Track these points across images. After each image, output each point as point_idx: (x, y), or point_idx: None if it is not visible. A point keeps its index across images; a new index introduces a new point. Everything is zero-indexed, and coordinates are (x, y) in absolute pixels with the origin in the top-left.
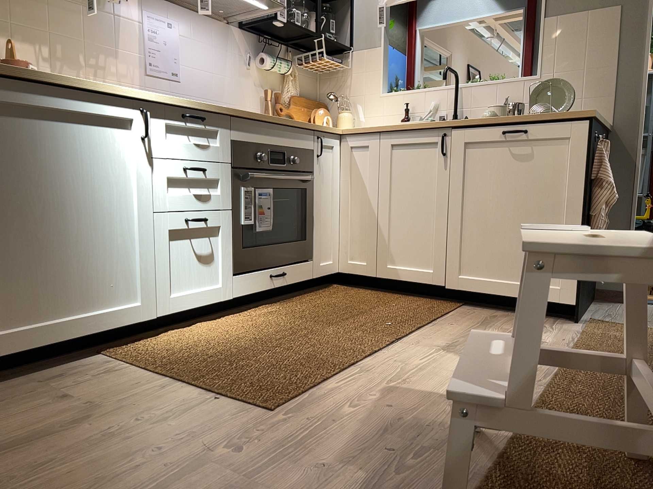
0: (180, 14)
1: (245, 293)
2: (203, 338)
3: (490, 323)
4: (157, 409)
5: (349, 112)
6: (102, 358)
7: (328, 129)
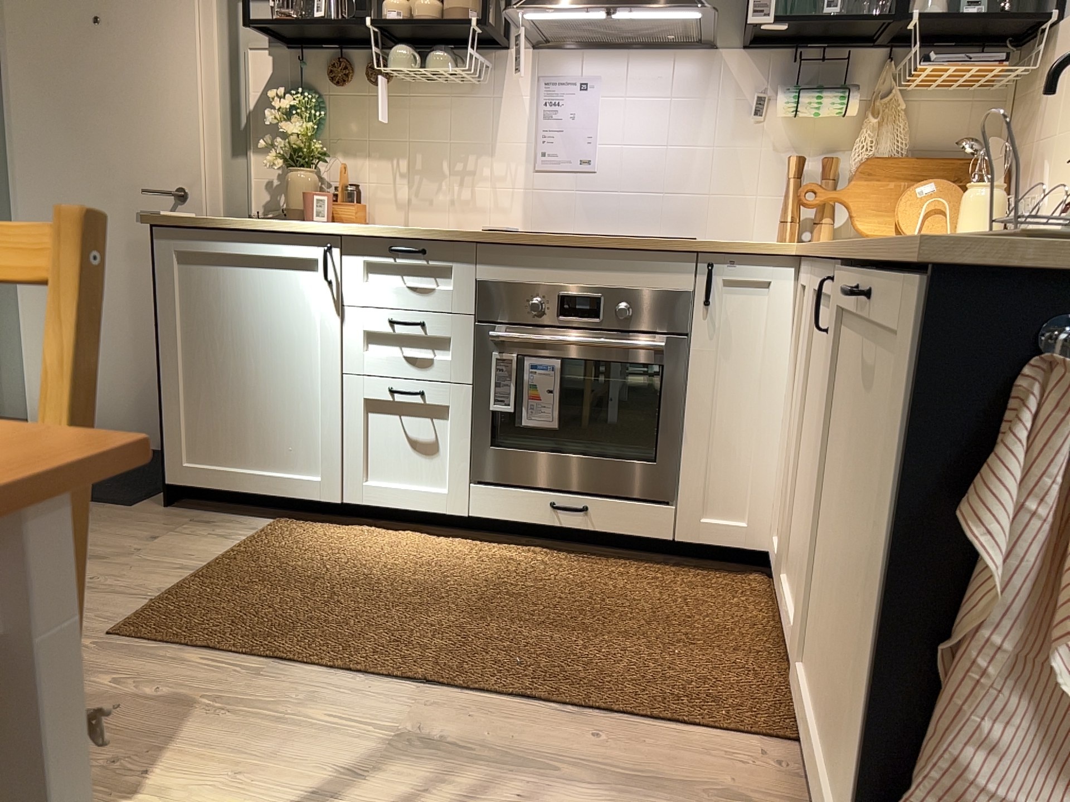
0: (601, 64)
1: (493, 516)
2: (346, 547)
3: (650, 794)
4: (121, 577)
5: (996, 188)
6: (270, 522)
7: (739, 251)
